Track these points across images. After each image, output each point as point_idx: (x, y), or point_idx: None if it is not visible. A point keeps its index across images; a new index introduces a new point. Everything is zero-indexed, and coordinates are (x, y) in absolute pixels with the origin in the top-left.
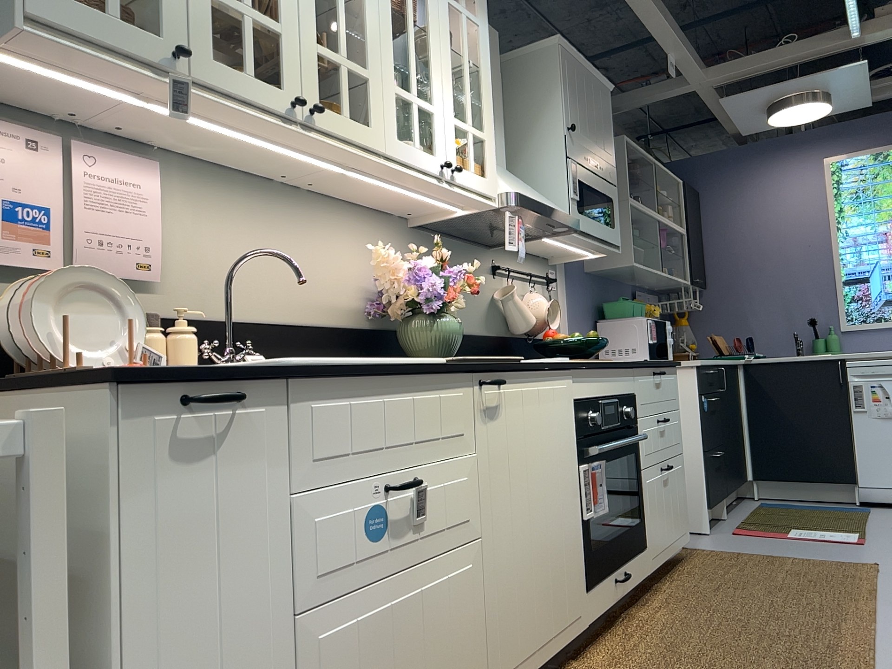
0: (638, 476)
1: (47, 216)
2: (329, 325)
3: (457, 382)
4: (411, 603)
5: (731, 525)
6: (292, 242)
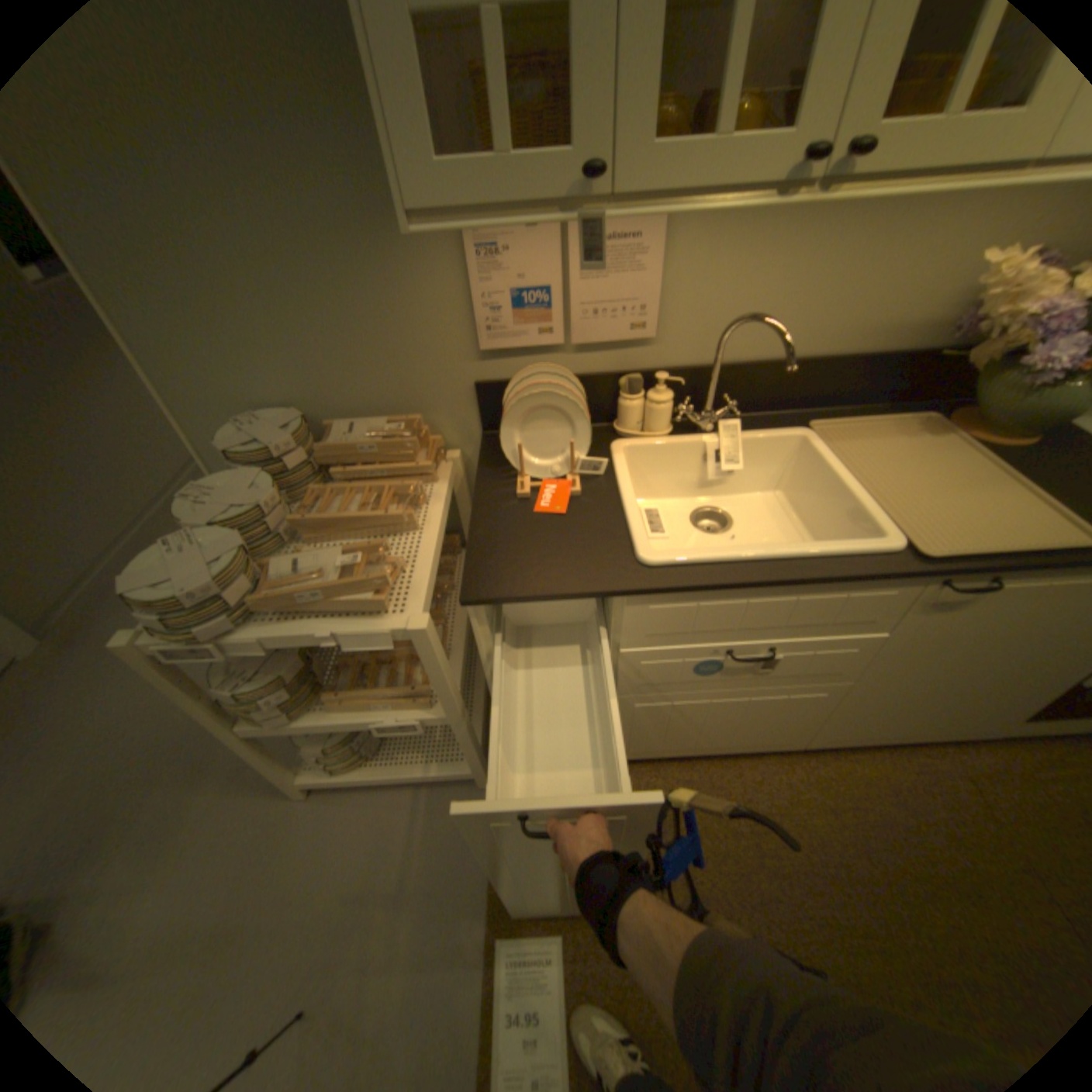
0: None
1: (549, 295)
2: (878, 351)
3: (895, 585)
4: (737, 705)
5: None
6: (860, 244)
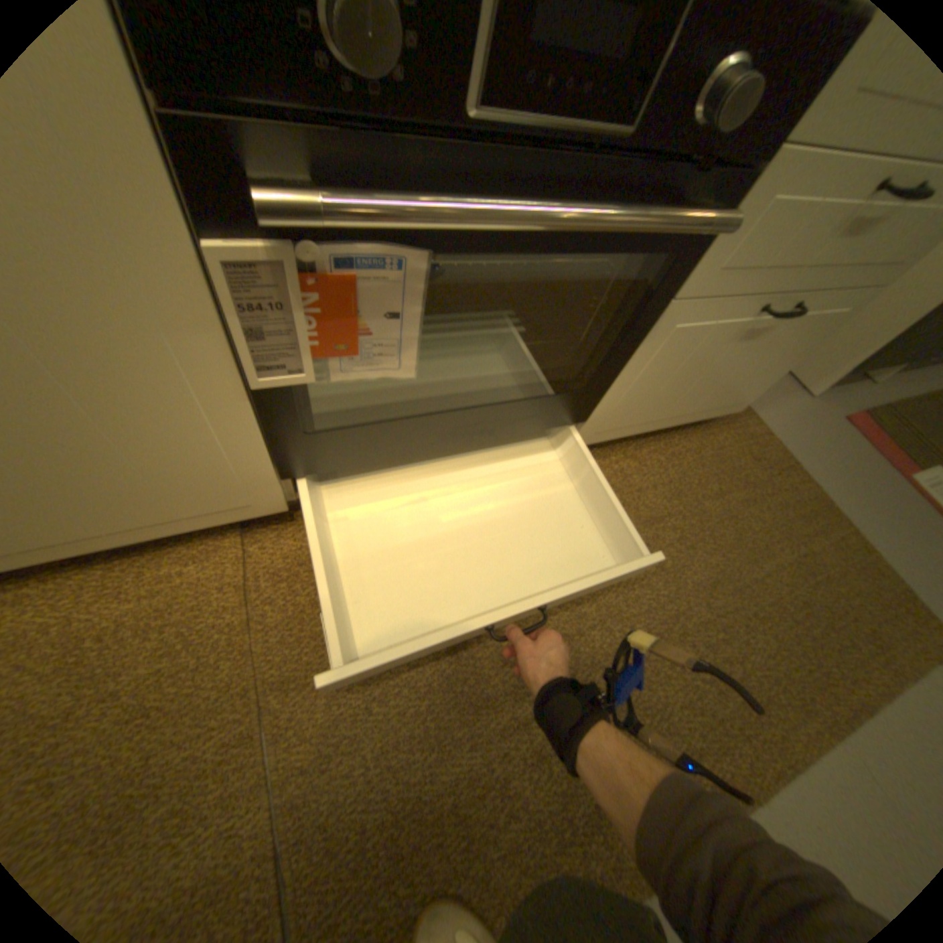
0: (646, 310)
1: None
2: None
3: None
4: None
5: (866, 401)
6: None
